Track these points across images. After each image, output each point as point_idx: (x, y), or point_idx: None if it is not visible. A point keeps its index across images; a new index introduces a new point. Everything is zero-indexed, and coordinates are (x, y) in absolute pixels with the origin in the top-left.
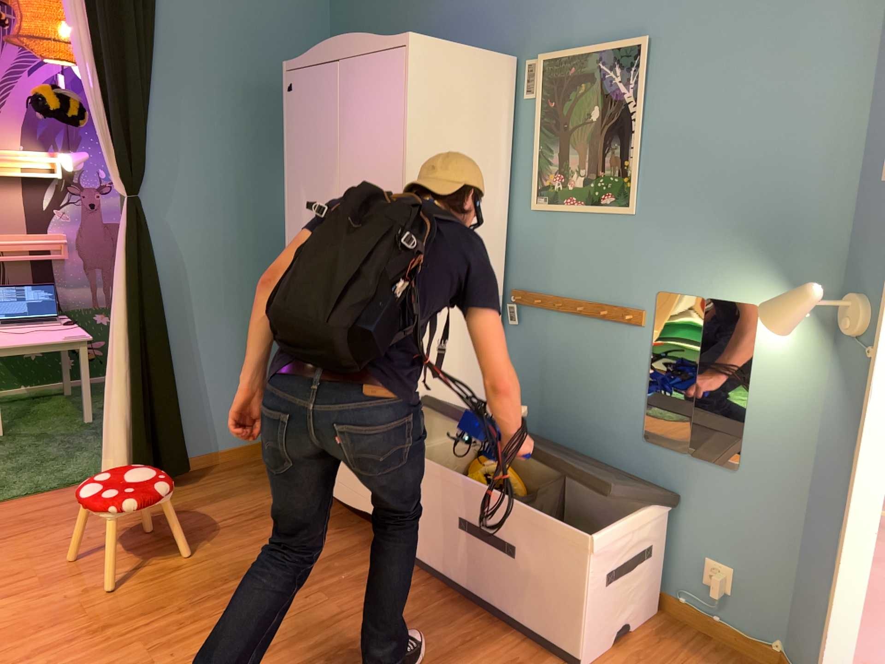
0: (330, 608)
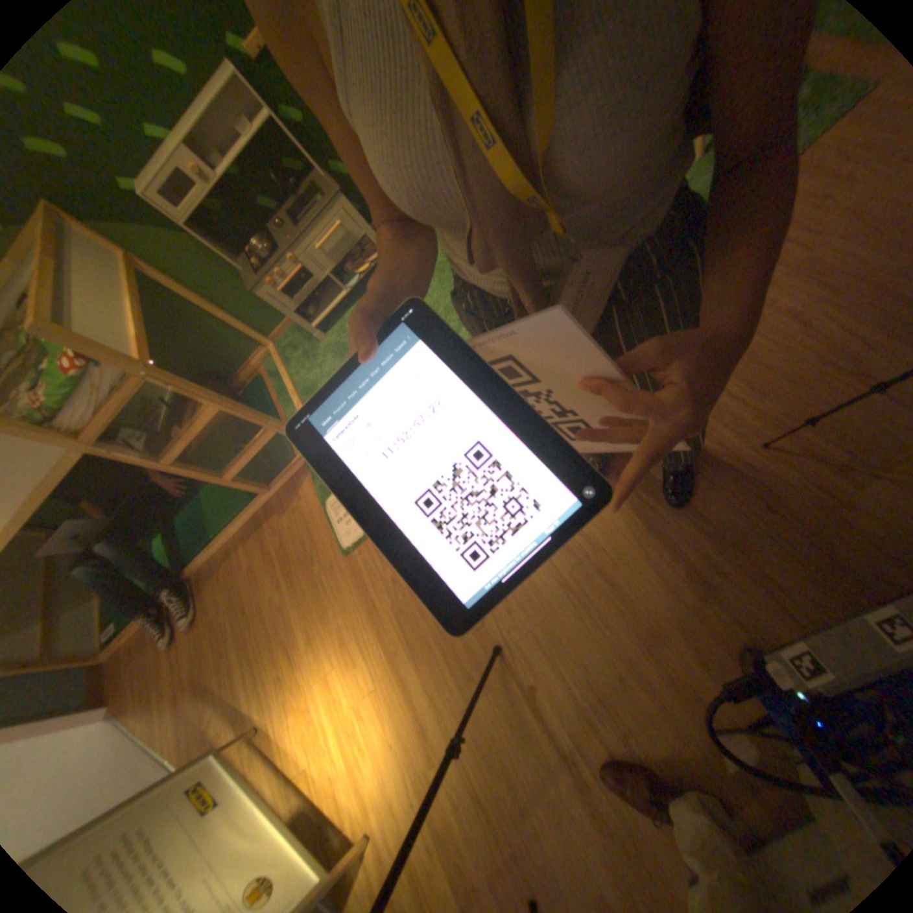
0: (788, 580)
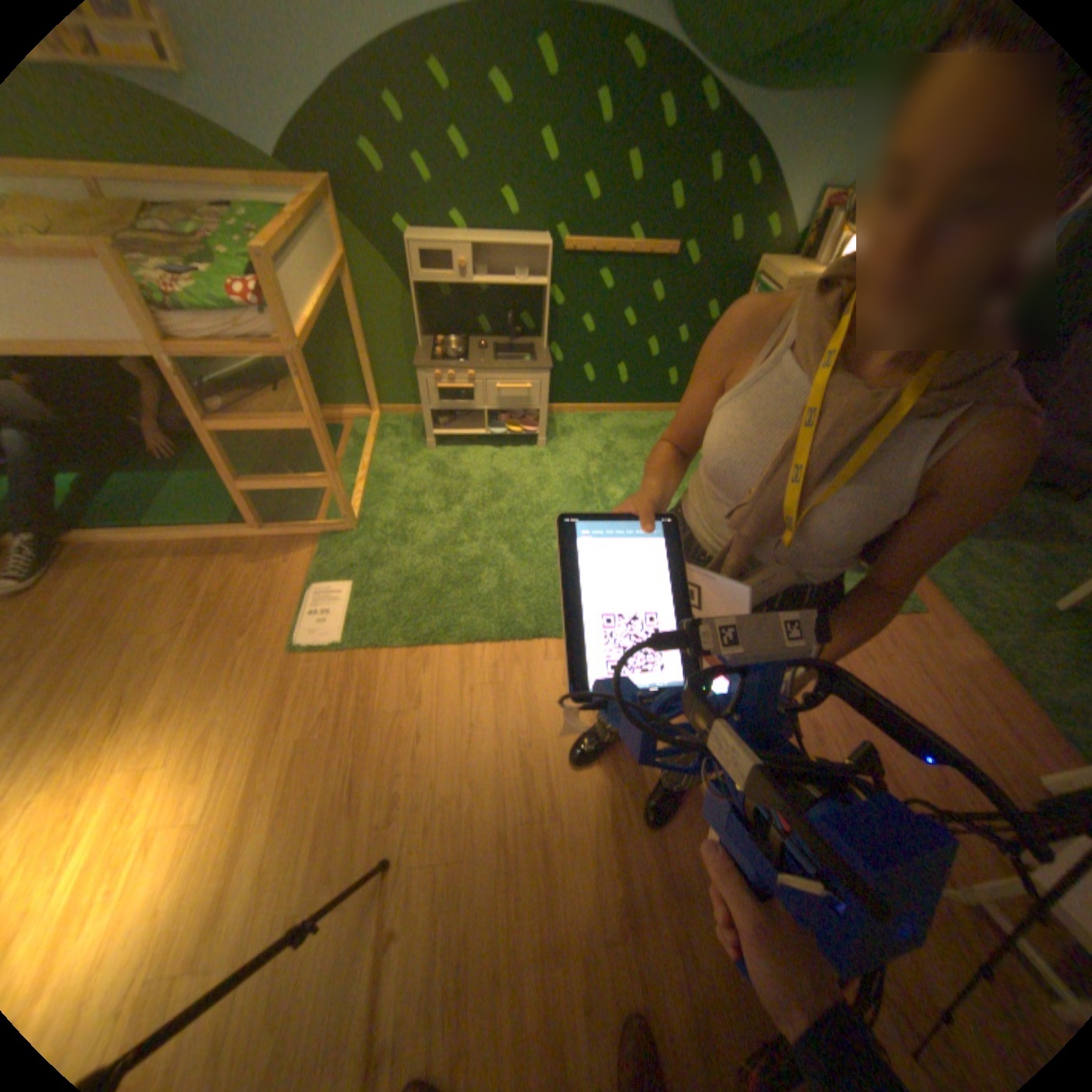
0: (707, 964)
